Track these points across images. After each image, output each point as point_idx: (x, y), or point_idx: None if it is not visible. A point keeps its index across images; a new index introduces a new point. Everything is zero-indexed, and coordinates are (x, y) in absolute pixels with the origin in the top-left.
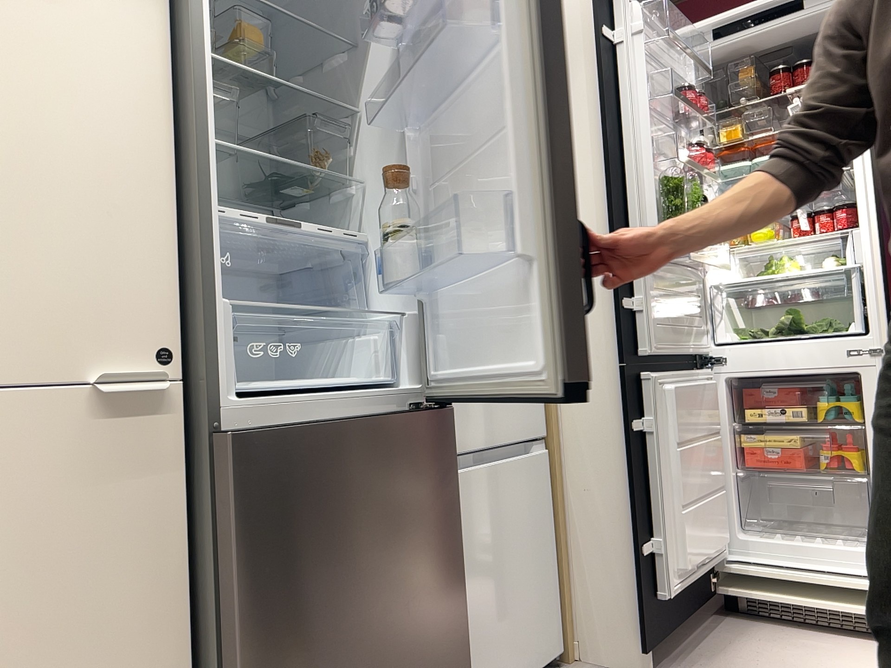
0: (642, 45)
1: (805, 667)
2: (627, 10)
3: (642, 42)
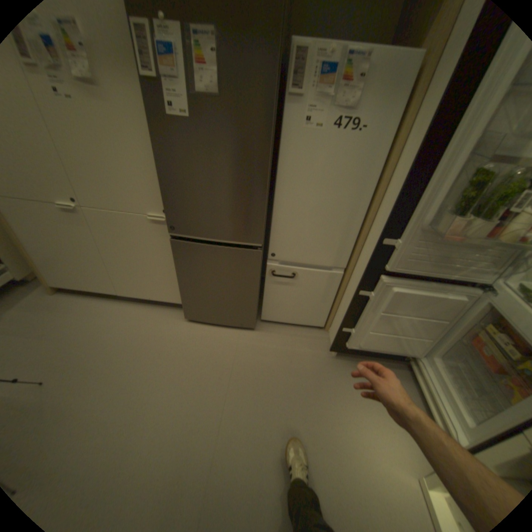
0: None
1: (382, 409)
2: None
3: None
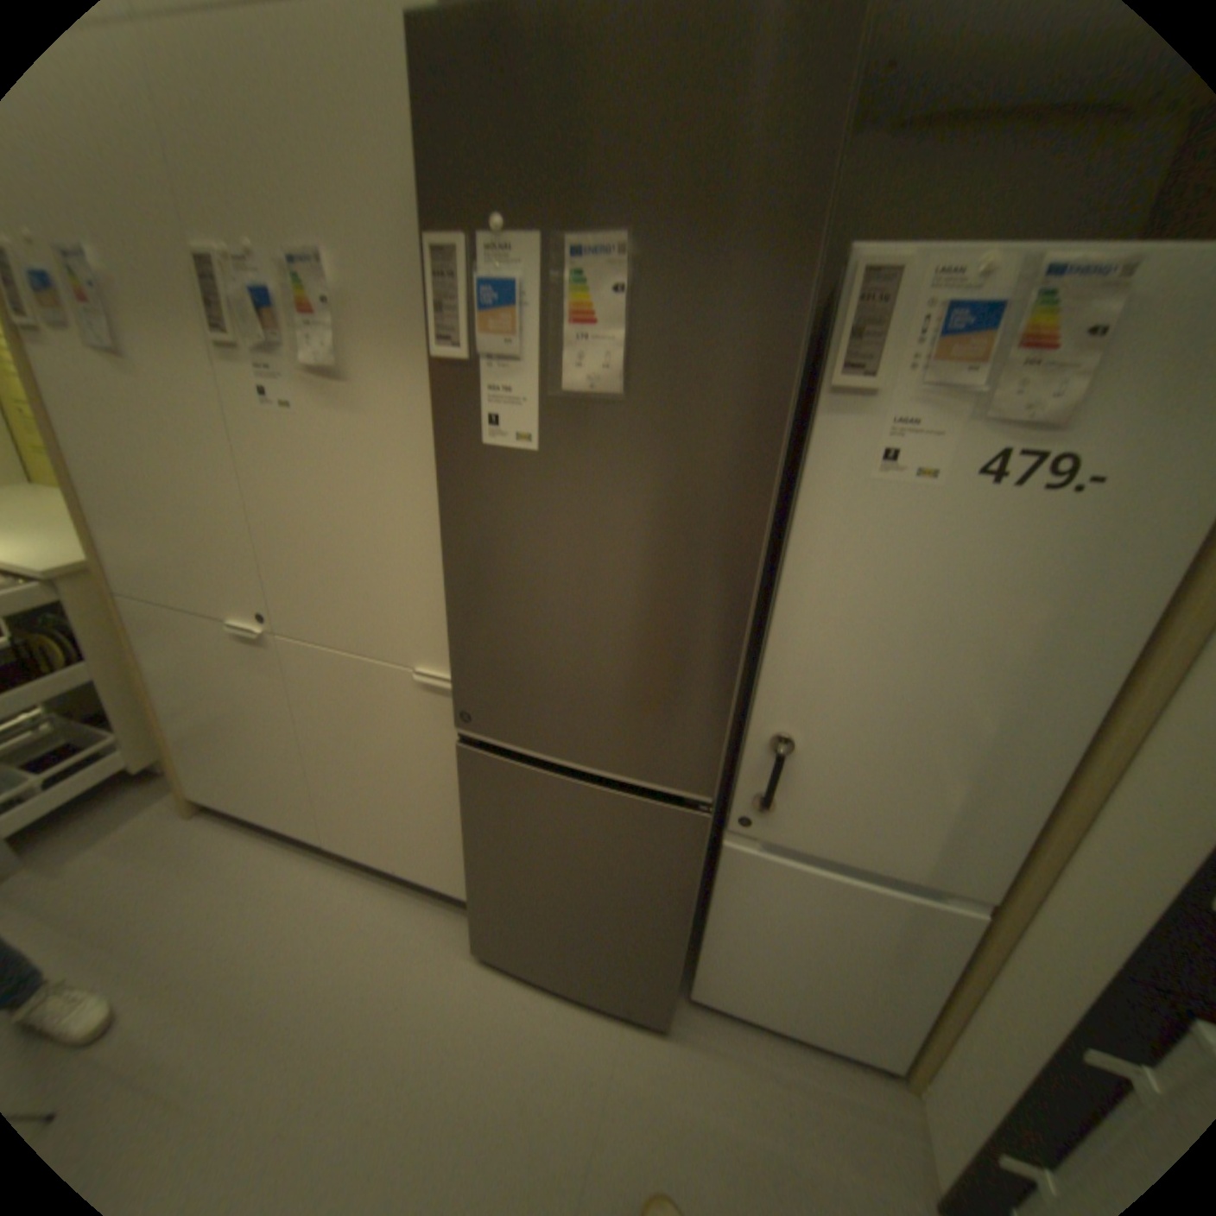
0: None
1: None
2: None
3: None
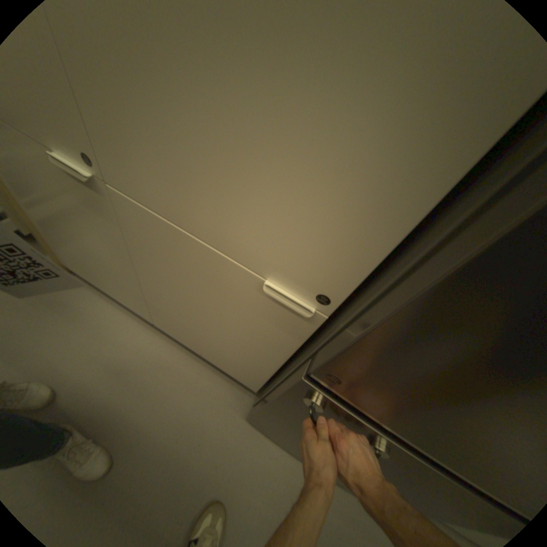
0: None
1: None
2: None
3: None
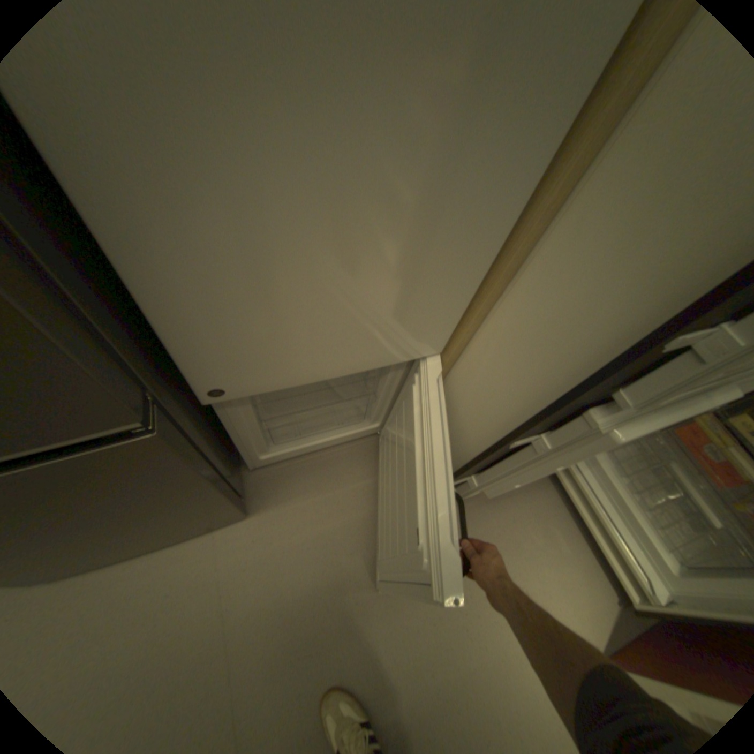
0: None
1: (524, 563)
2: None
3: None
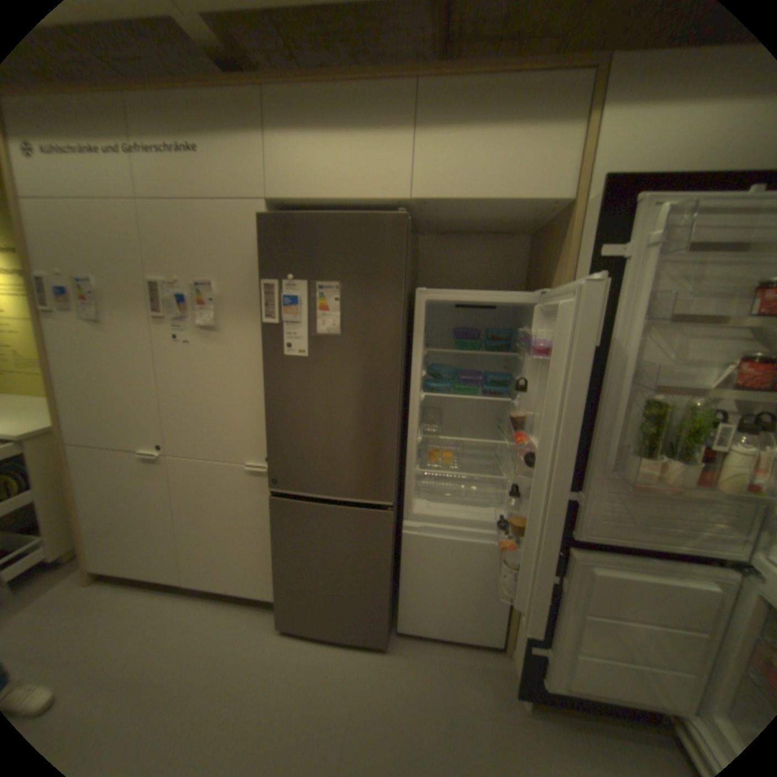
0: (667, 254)
1: None
2: (648, 218)
3: (657, 254)
